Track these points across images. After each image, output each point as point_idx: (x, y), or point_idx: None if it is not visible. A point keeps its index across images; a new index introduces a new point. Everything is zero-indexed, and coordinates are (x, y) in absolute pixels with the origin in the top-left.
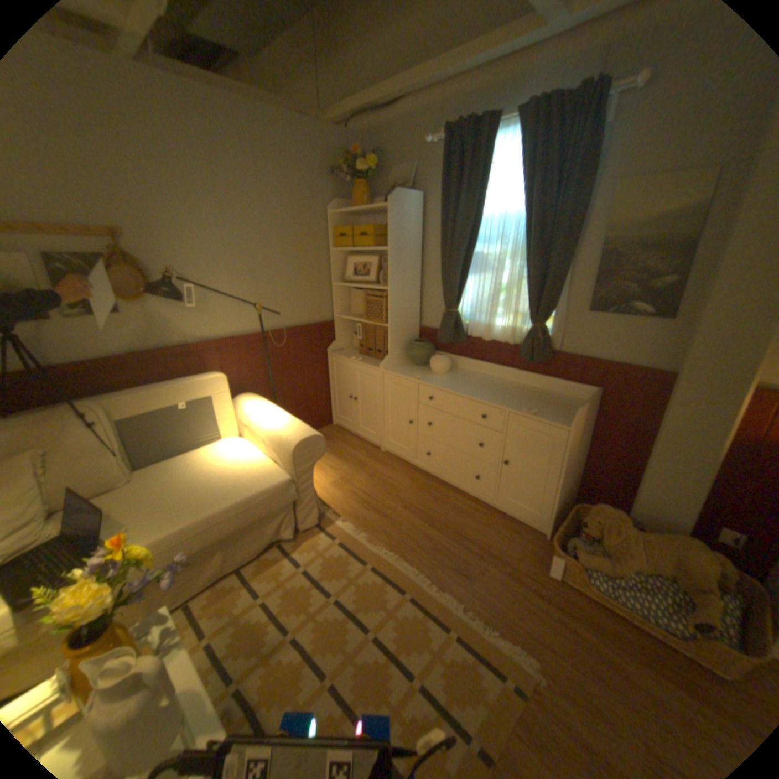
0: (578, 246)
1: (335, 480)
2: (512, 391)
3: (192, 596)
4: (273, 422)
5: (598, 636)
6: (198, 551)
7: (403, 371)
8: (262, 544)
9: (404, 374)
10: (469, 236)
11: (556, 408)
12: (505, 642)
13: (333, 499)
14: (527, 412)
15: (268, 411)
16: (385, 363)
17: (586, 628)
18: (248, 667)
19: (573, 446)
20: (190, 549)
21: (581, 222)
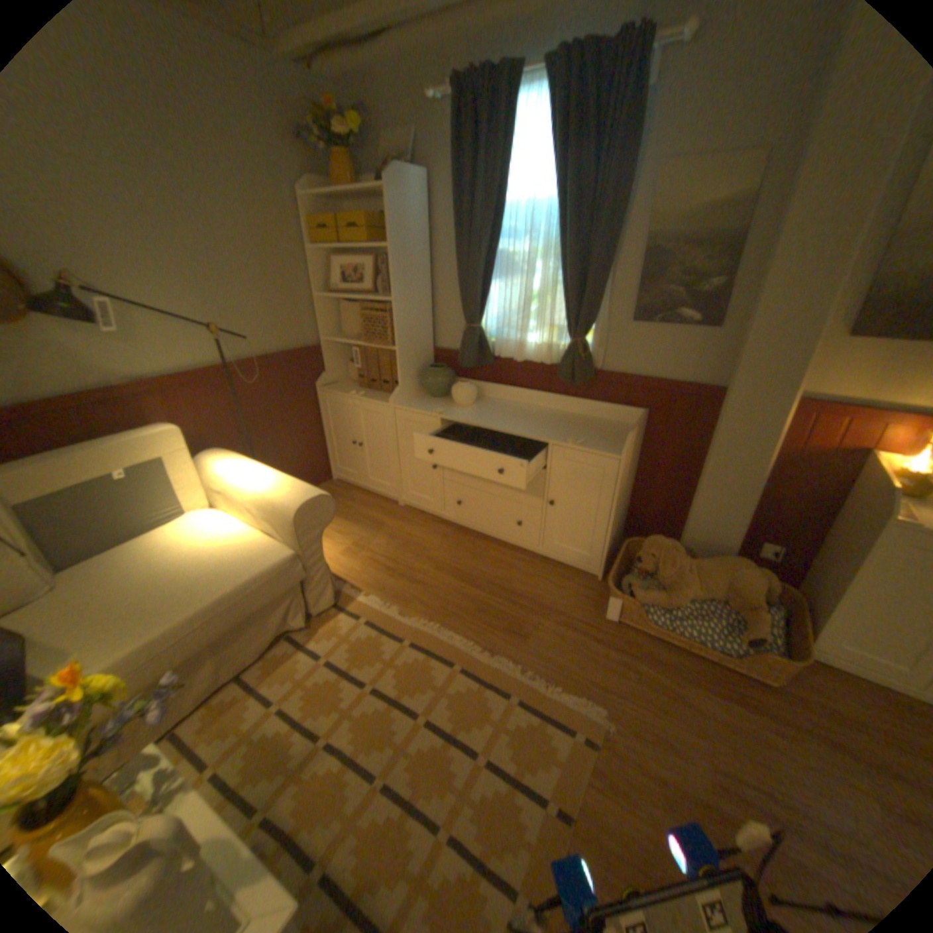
0: (618, 243)
1: (347, 547)
2: (551, 419)
3: (179, 721)
4: (259, 483)
5: (659, 670)
6: (178, 663)
7: (419, 404)
8: (265, 639)
9: (421, 408)
10: (490, 229)
11: (602, 436)
12: (569, 695)
13: (347, 570)
14: (572, 443)
15: (248, 470)
16: (396, 396)
17: (647, 665)
18: (273, 789)
19: (623, 476)
20: (167, 663)
21: (622, 213)
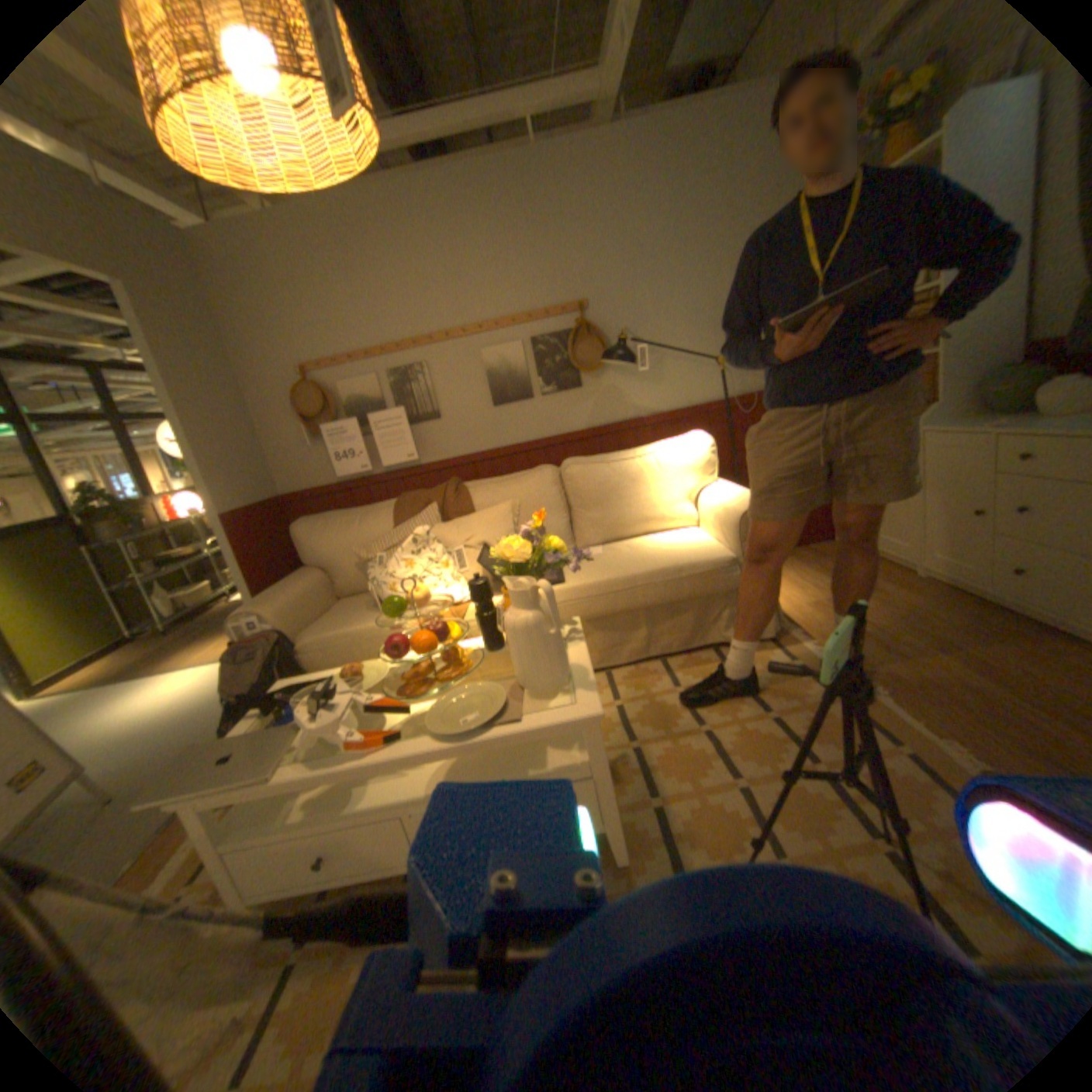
0: None
1: (819, 600)
2: None
3: (615, 664)
4: (723, 494)
5: None
6: (622, 613)
7: (969, 422)
8: (696, 640)
9: (969, 424)
10: None
11: None
12: None
13: (808, 619)
14: None
15: (720, 485)
16: (931, 414)
17: None
18: (654, 736)
19: None
20: (613, 604)
21: None
